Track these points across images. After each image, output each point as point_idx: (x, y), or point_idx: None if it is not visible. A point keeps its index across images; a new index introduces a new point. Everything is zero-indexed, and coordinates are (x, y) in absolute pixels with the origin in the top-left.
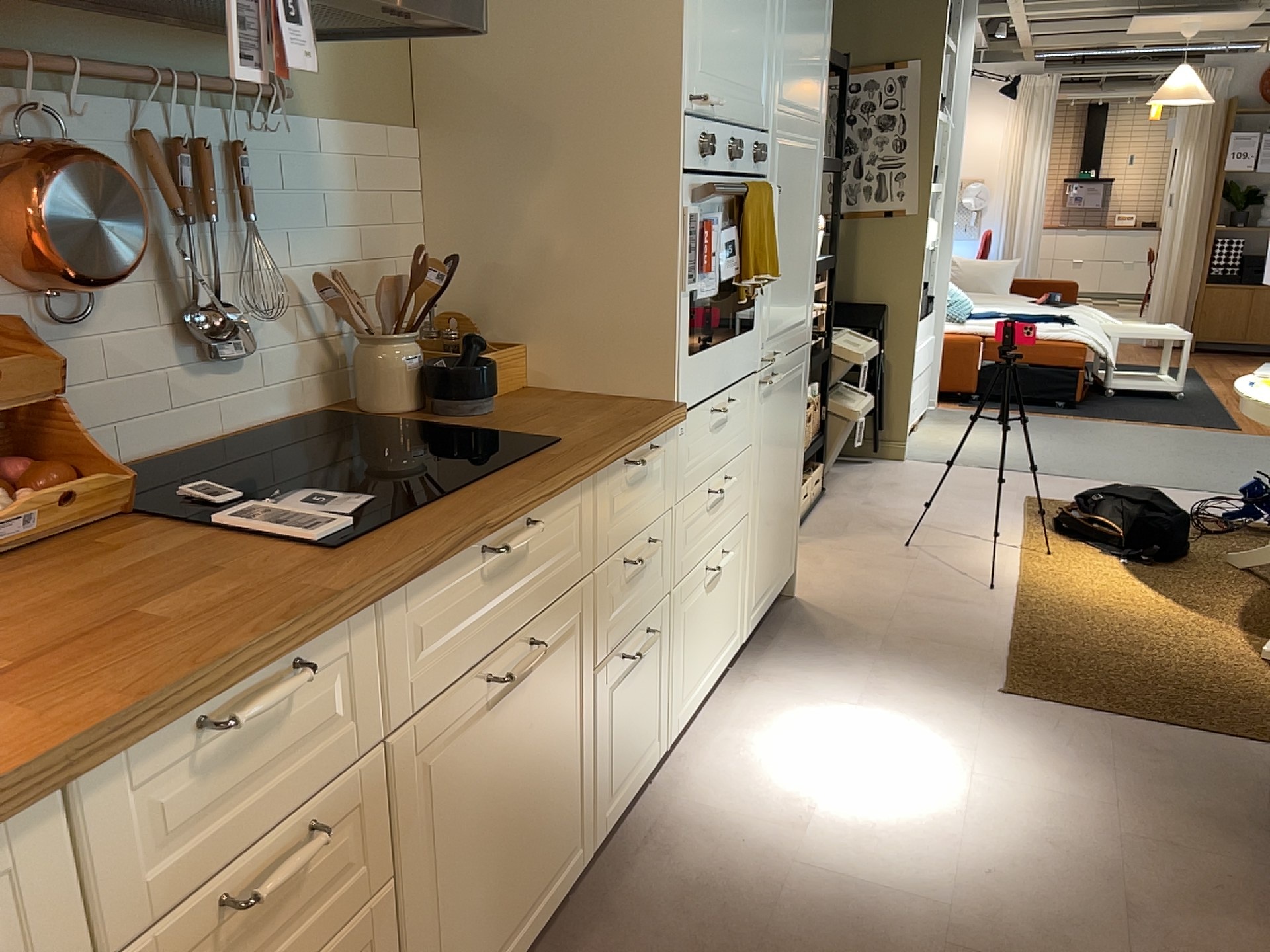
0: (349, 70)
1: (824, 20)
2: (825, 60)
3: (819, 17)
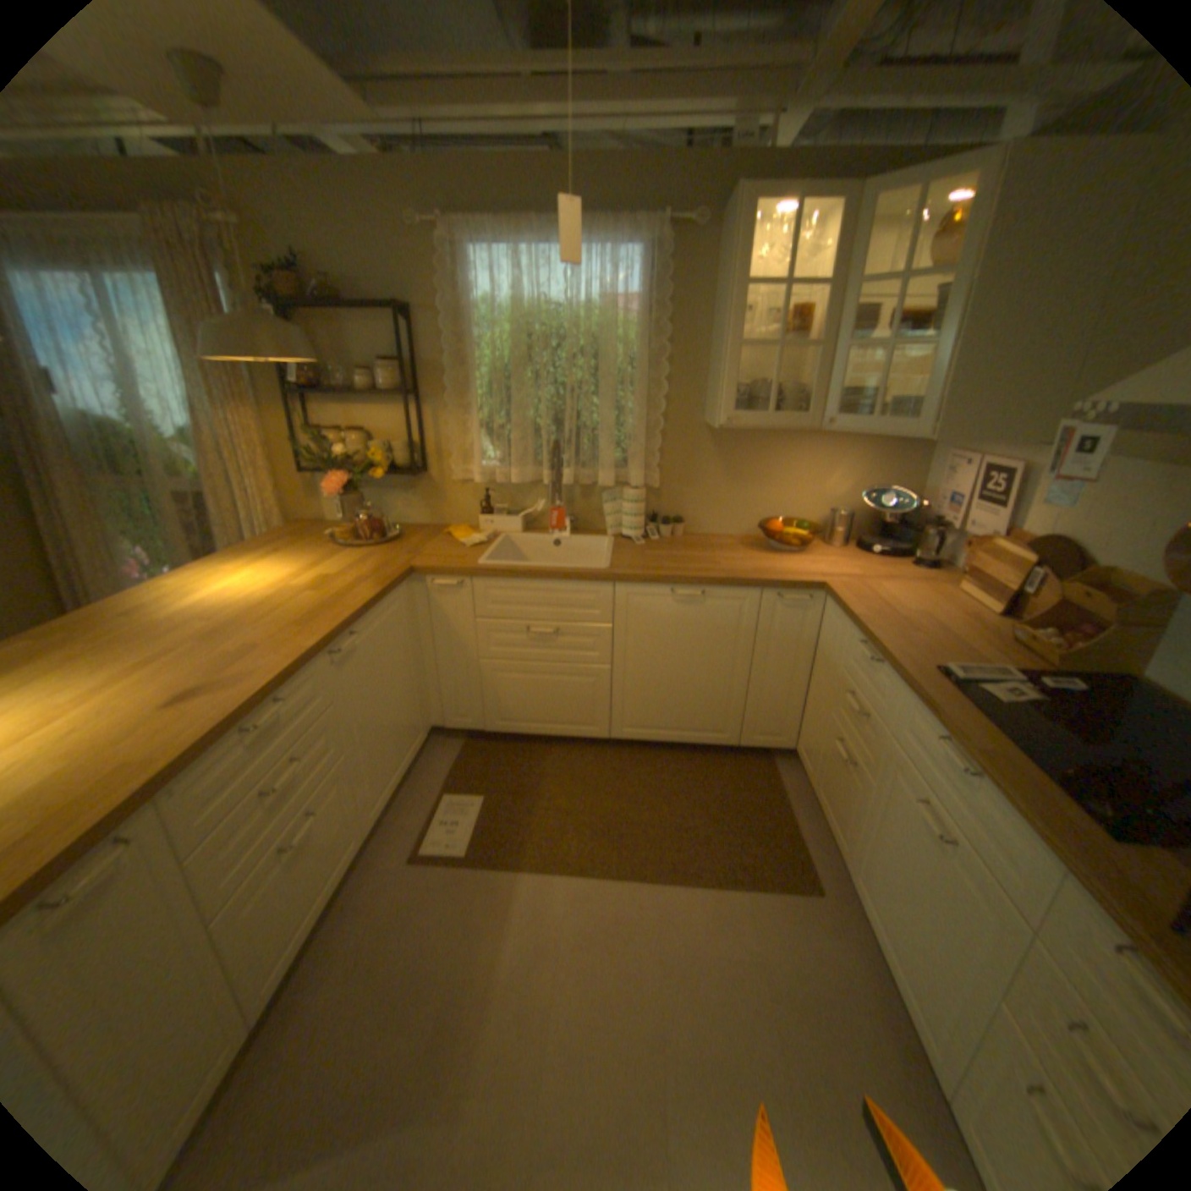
0: None
1: None
2: None
3: None
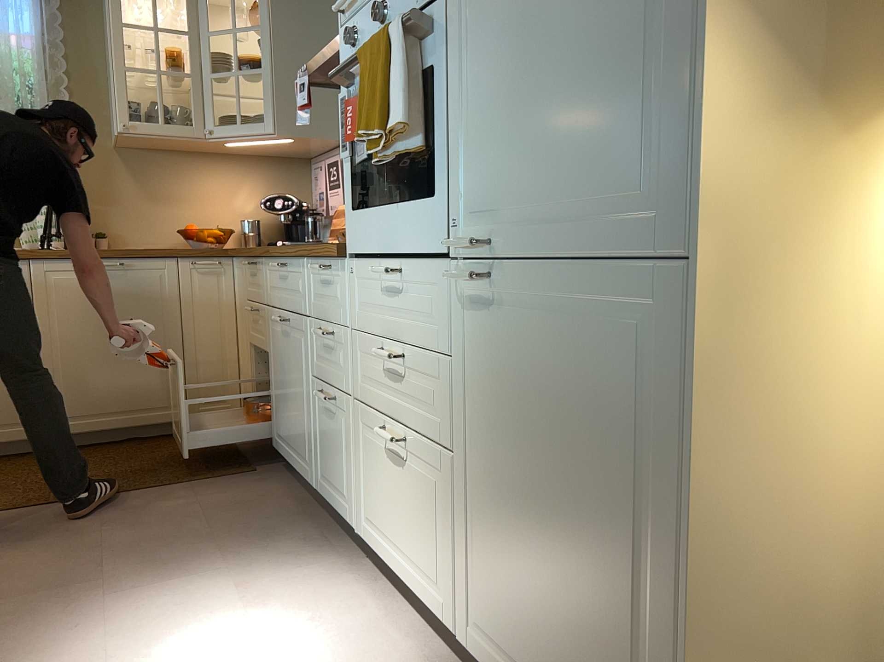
0: None
1: None
2: None
3: None
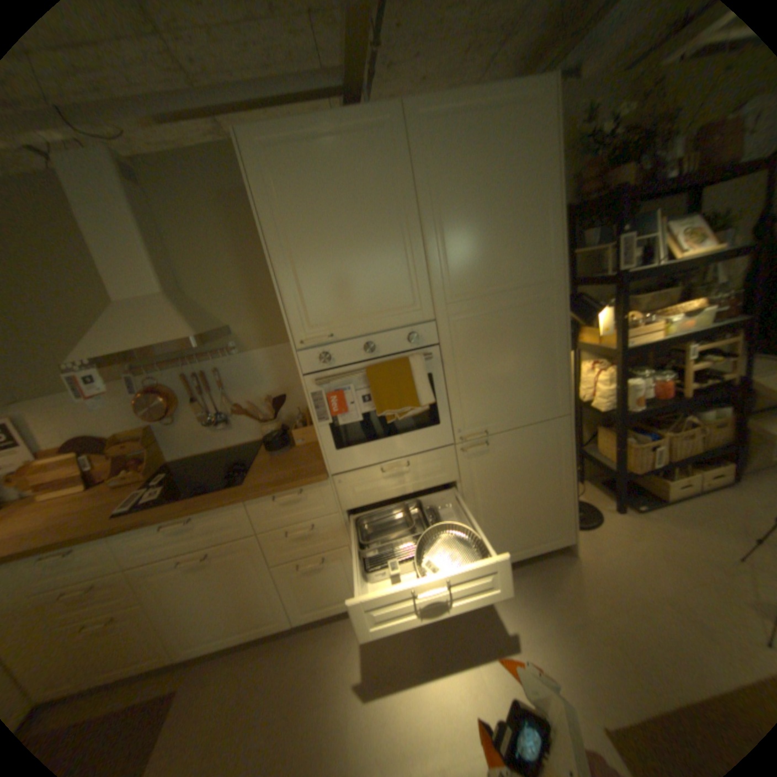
0: (265, 329)
1: (536, 212)
2: (549, 236)
3: (522, 215)
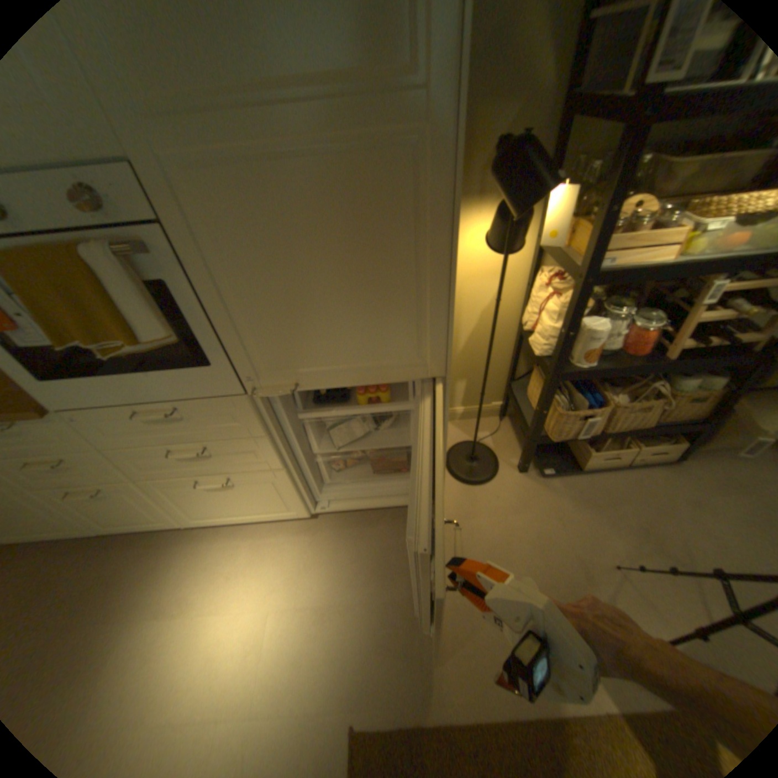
0: None
1: None
2: None
3: None
